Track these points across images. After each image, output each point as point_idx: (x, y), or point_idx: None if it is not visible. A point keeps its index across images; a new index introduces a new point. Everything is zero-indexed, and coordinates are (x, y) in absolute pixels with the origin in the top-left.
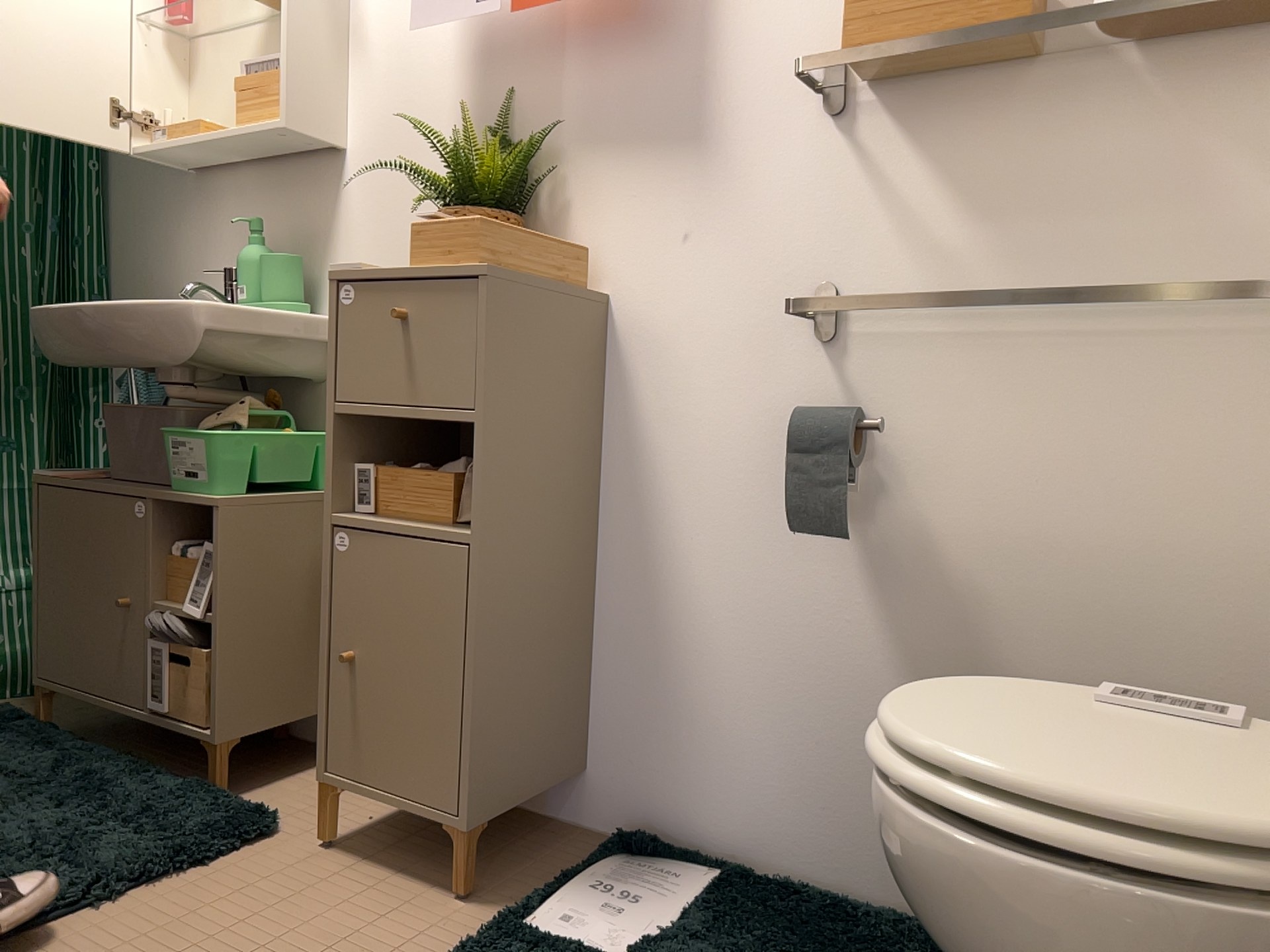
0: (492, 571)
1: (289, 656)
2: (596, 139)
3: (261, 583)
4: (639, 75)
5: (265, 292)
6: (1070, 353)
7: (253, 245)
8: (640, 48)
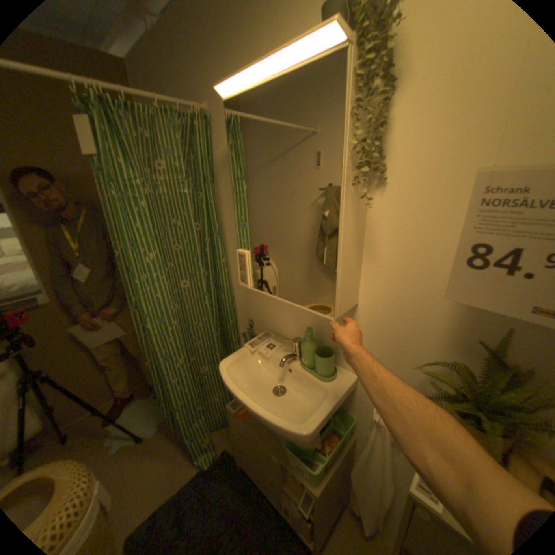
0: None
1: (336, 507)
2: None
3: (329, 501)
4: None
5: (318, 369)
6: None
7: (309, 341)
8: None
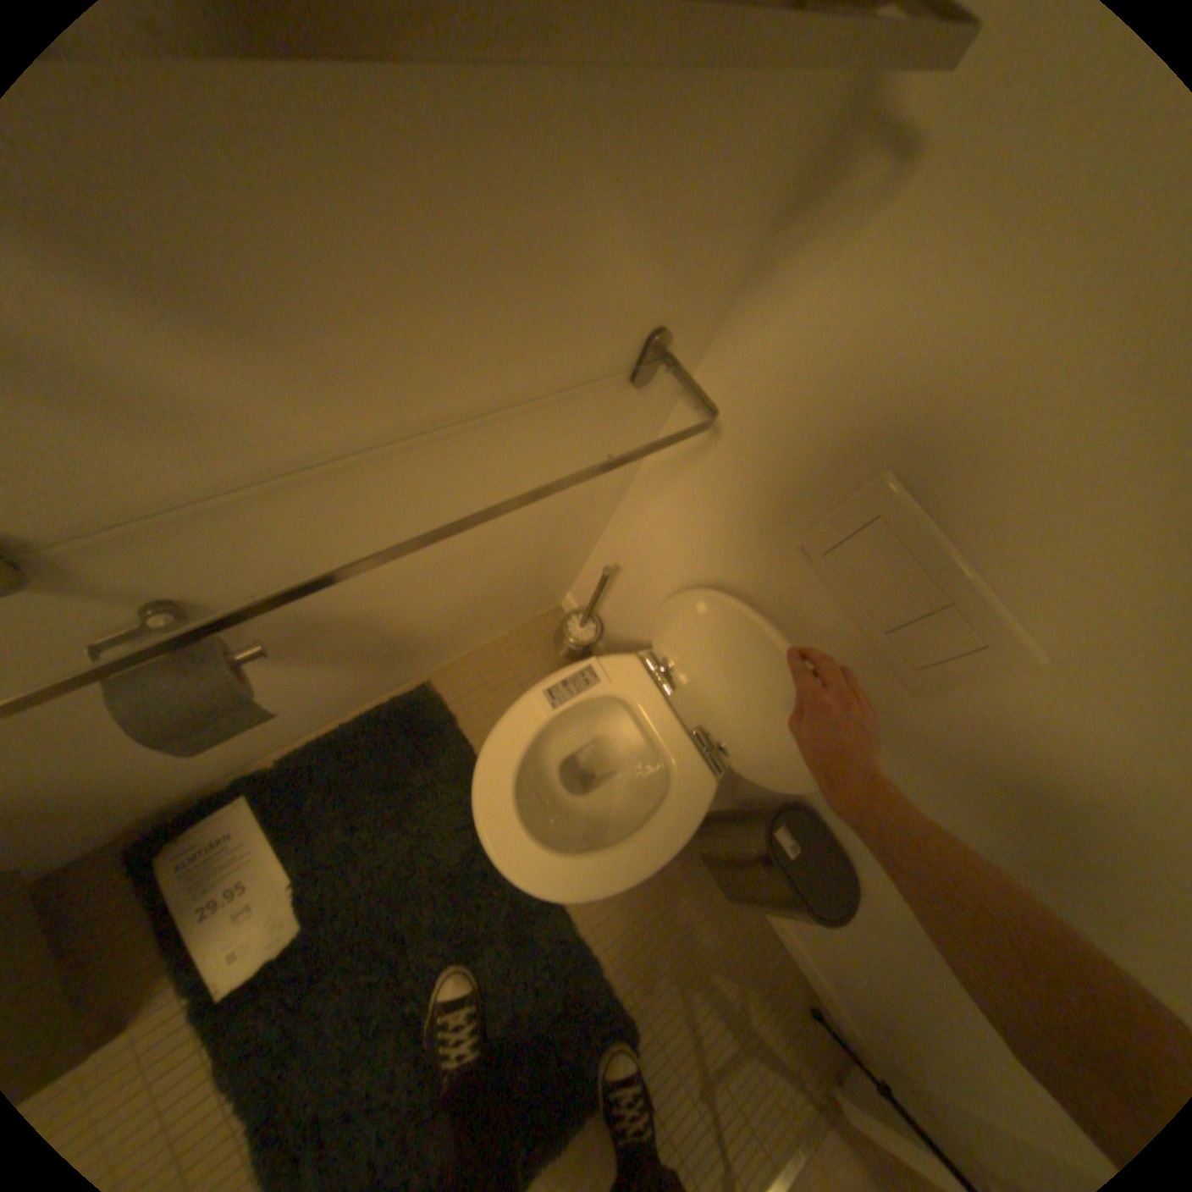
0: None
1: None
2: None
3: None
4: None
5: None
6: (422, 452)
7: None
8: None
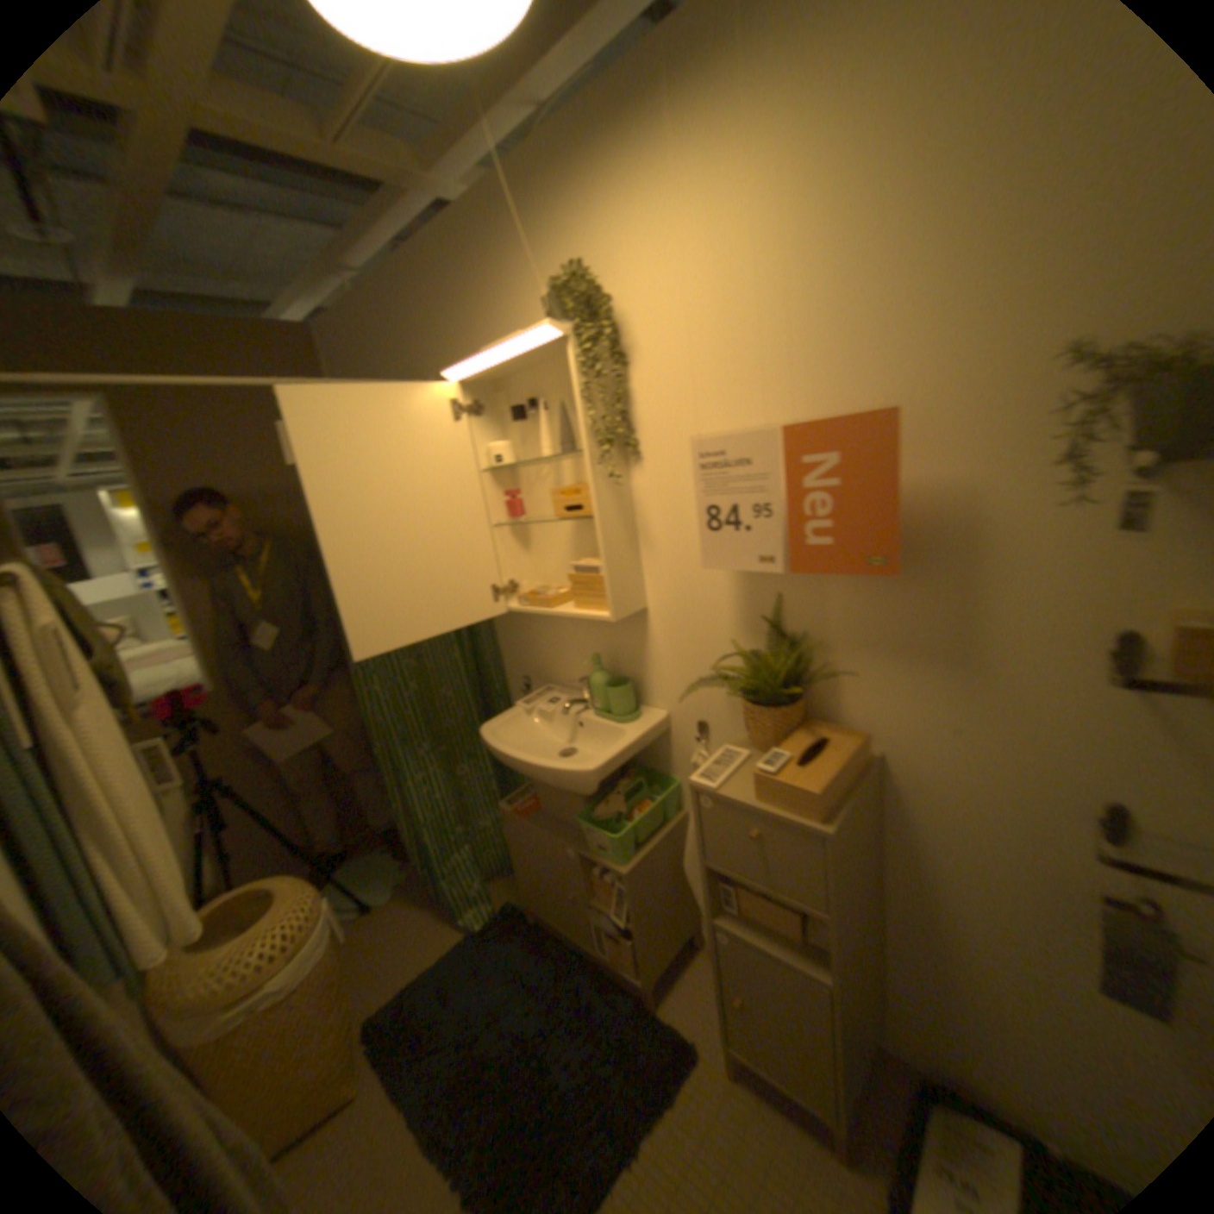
0: (847, 997)
1: (671, 924)
2: (862, 643)
3: (652, 900)
4: (902, 603)
5: (612, 709)
6: None
7: (596, 674)
8: (902, 583)
